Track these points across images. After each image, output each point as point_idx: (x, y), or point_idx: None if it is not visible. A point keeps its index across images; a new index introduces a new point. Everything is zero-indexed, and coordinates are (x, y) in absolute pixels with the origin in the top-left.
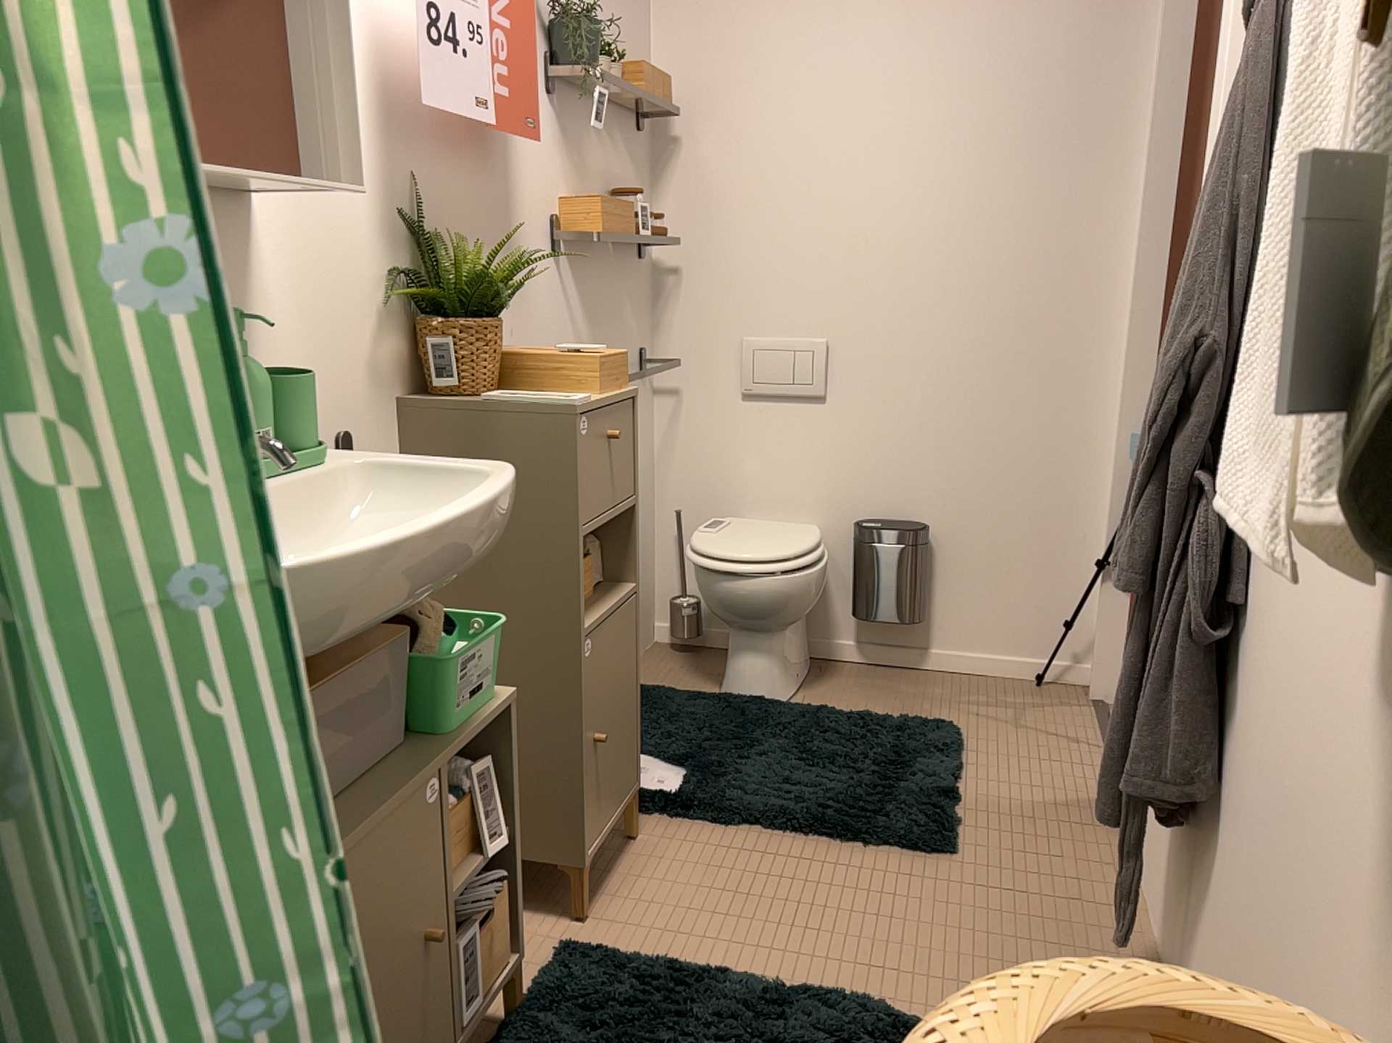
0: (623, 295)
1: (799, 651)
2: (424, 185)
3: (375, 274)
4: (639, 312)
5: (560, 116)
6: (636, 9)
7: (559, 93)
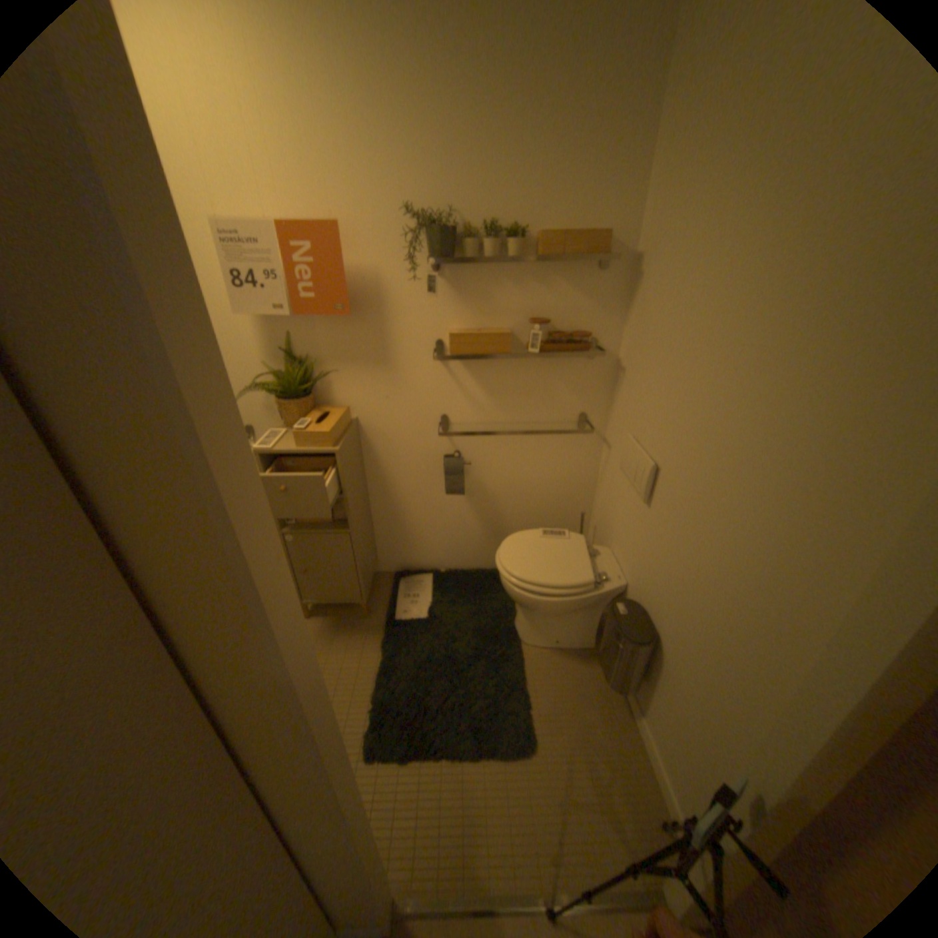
0: (549, 381)
1: (567, 633)
2: (296, 336)
3: (262, 374)
4: (582, 392)
5: (450, 280)
6: (613, 164)
7: (450, 266)
